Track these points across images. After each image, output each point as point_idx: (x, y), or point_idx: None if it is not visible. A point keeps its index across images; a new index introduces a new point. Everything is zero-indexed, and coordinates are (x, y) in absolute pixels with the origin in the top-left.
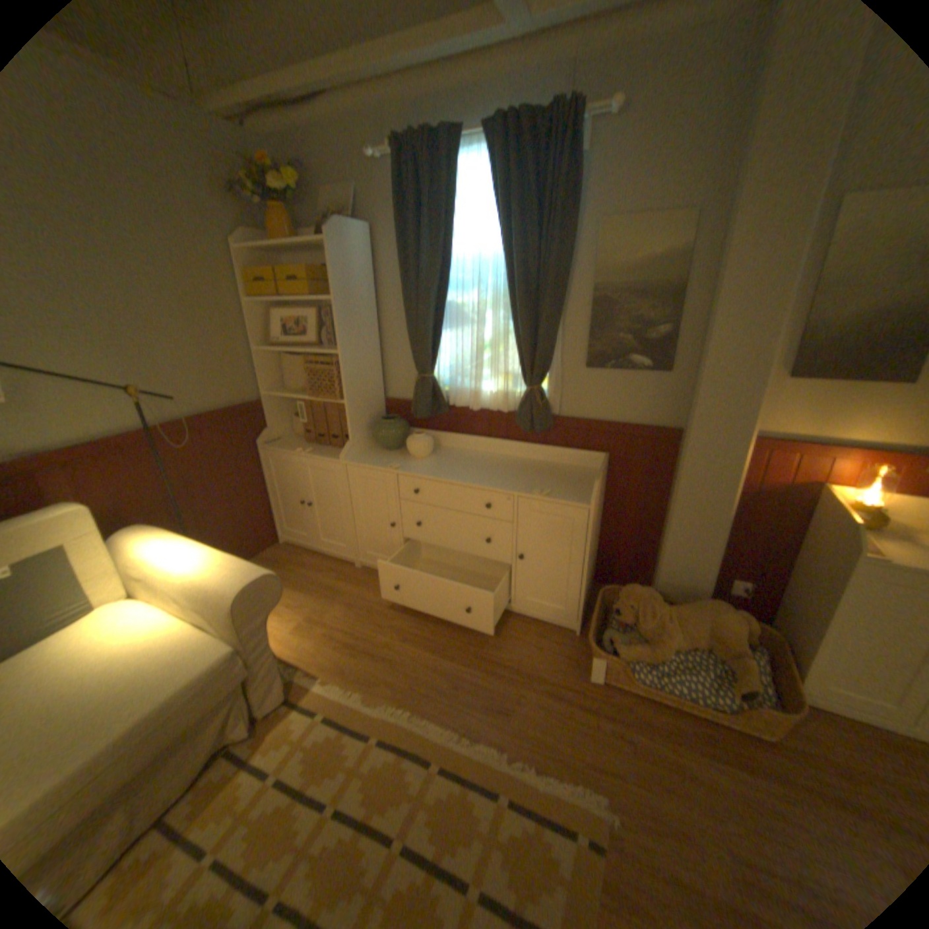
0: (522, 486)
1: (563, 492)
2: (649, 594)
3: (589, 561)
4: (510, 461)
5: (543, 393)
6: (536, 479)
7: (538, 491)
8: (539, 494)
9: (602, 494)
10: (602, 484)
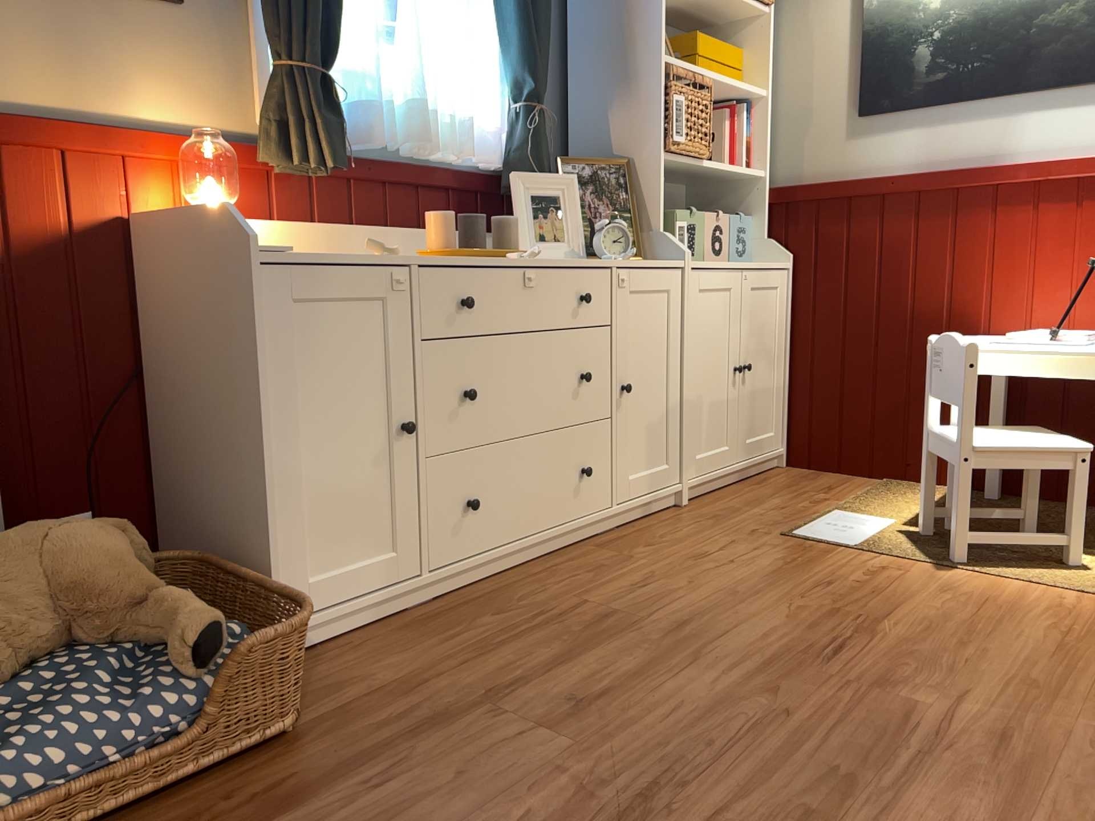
0: None
1: None
2: None
3: None
4: None
5: None
6: None
7: None
8: None
9: None
10: None
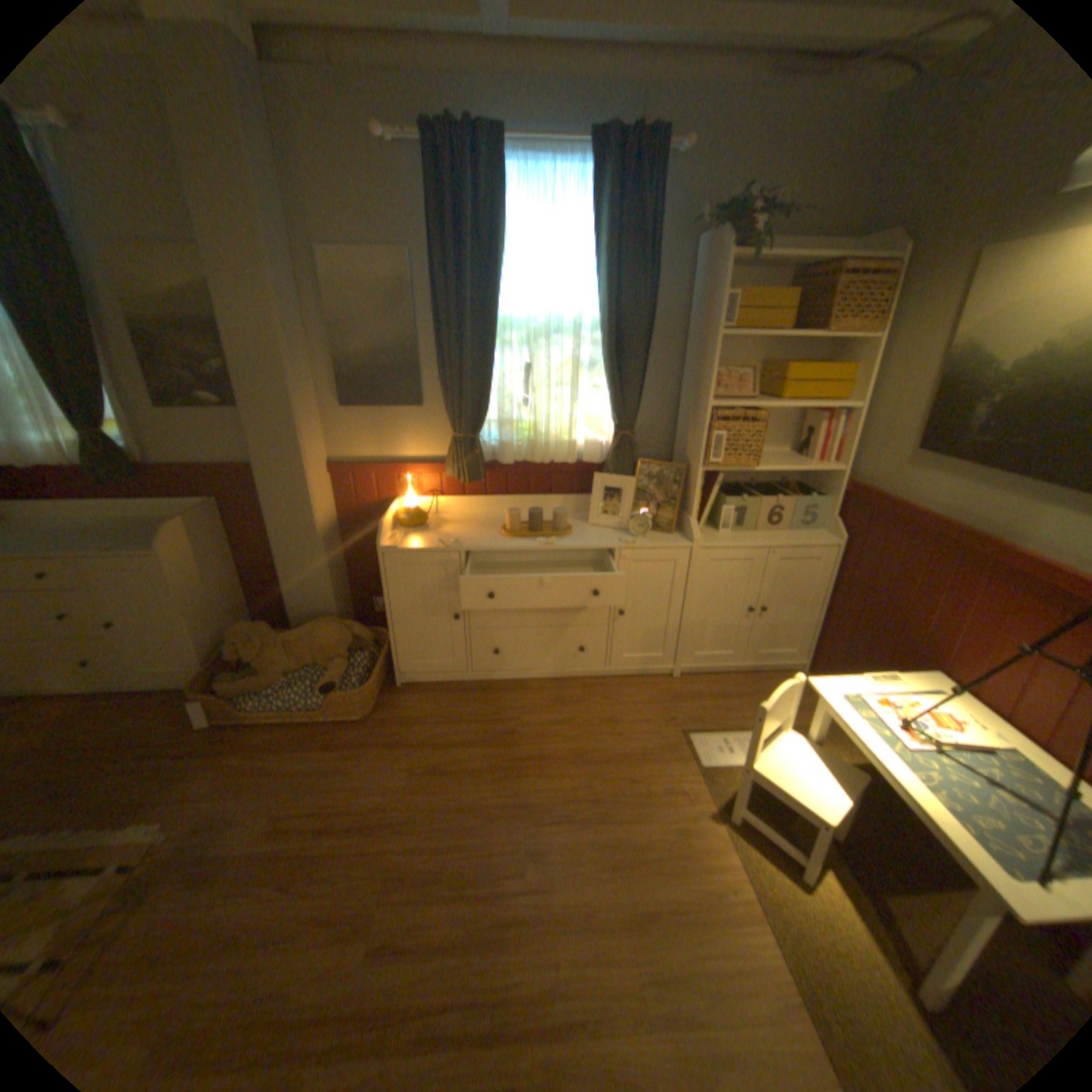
0: (85, 546)
1: (135, 544)
2: (253, 627)
3: (189, 612)
4: (99, 523)
5: (100, 439)
6: (114, 537)
7: (97, 548)
8: (95, 551)
9: (219, 541)
10: (201, 530)
